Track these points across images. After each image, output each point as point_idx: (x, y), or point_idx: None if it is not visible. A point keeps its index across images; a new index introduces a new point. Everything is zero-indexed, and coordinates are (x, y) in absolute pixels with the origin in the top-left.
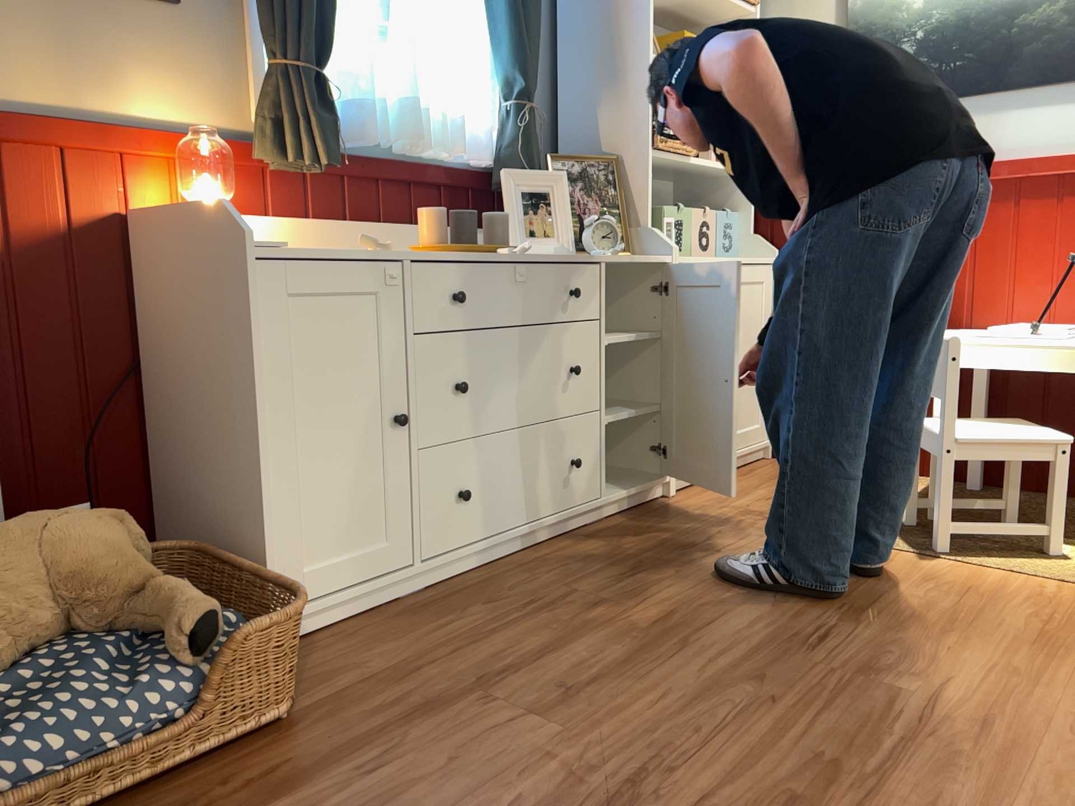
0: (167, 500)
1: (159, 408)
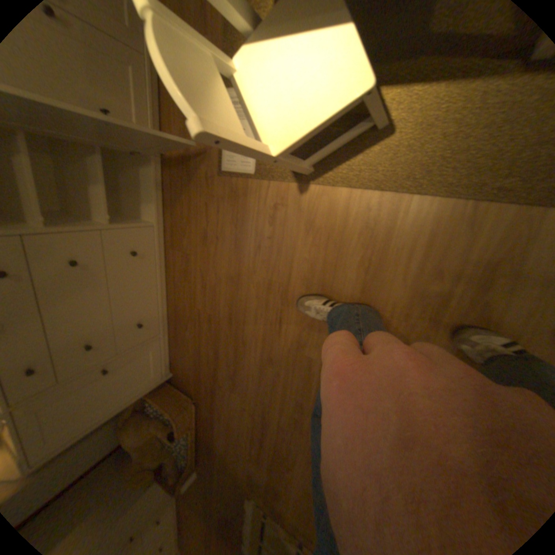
0: None
1: None
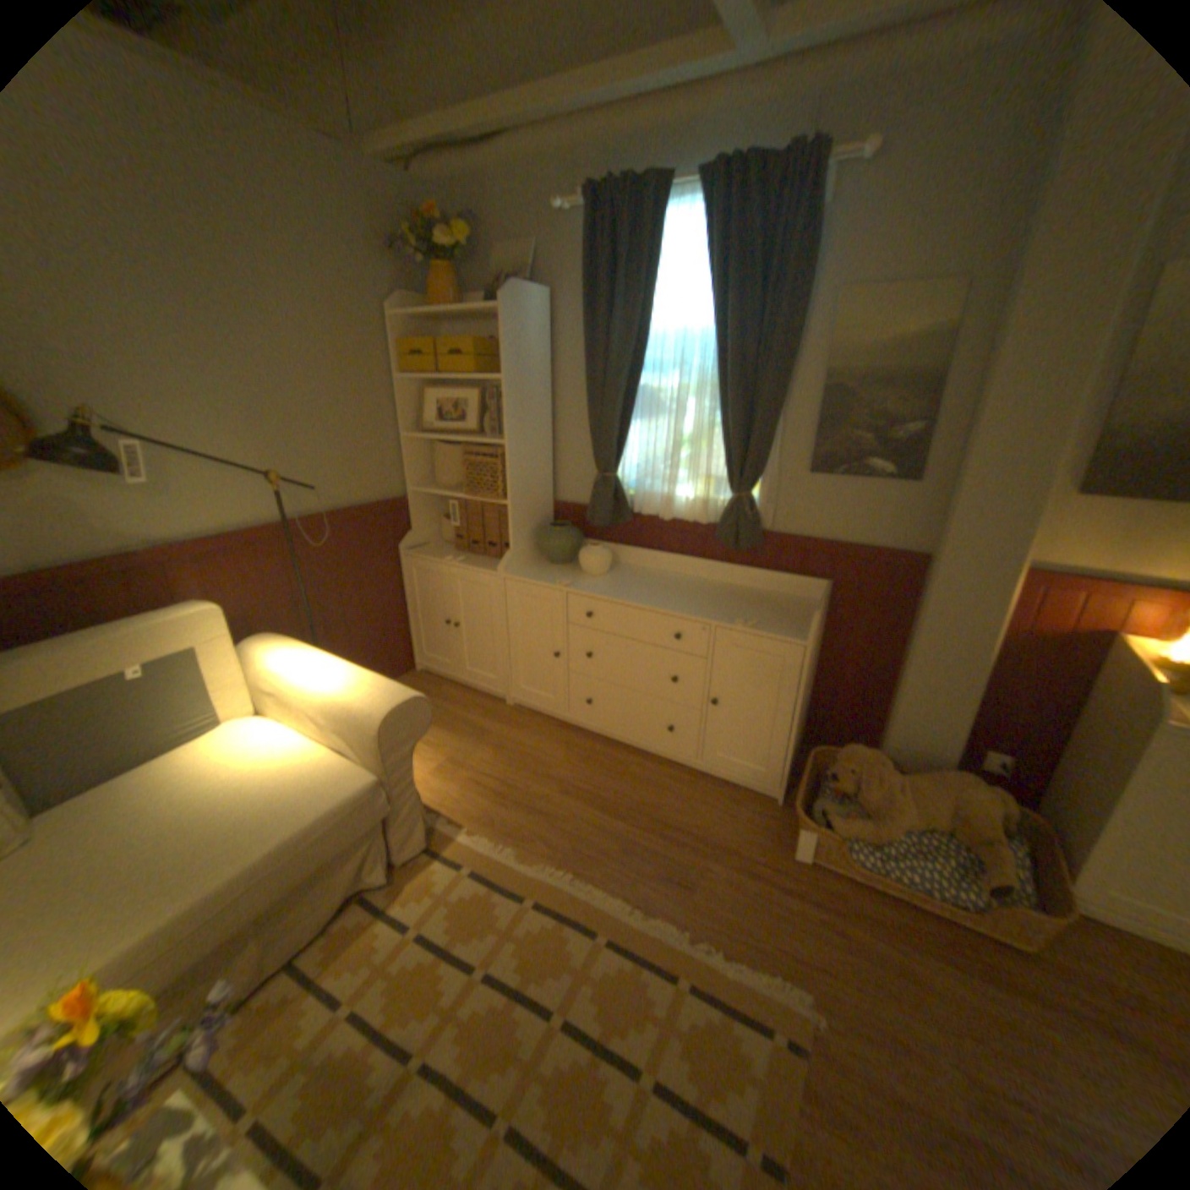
0: (1058, 786)
1: (1078, 742)
